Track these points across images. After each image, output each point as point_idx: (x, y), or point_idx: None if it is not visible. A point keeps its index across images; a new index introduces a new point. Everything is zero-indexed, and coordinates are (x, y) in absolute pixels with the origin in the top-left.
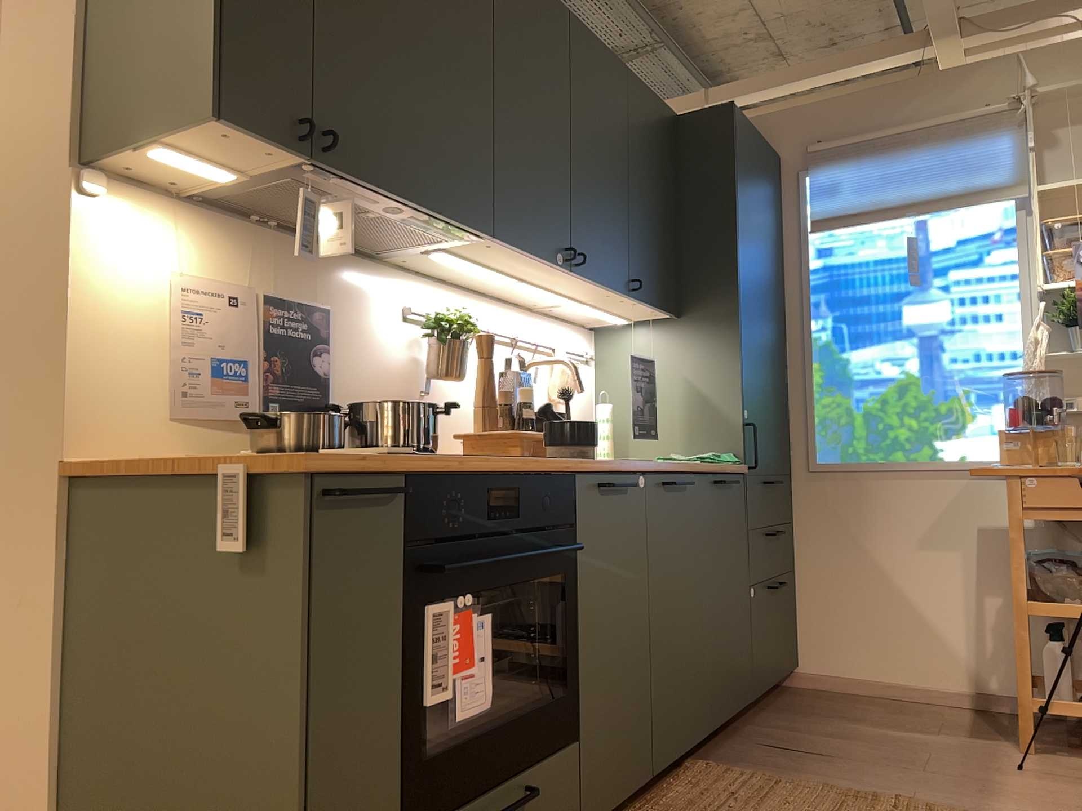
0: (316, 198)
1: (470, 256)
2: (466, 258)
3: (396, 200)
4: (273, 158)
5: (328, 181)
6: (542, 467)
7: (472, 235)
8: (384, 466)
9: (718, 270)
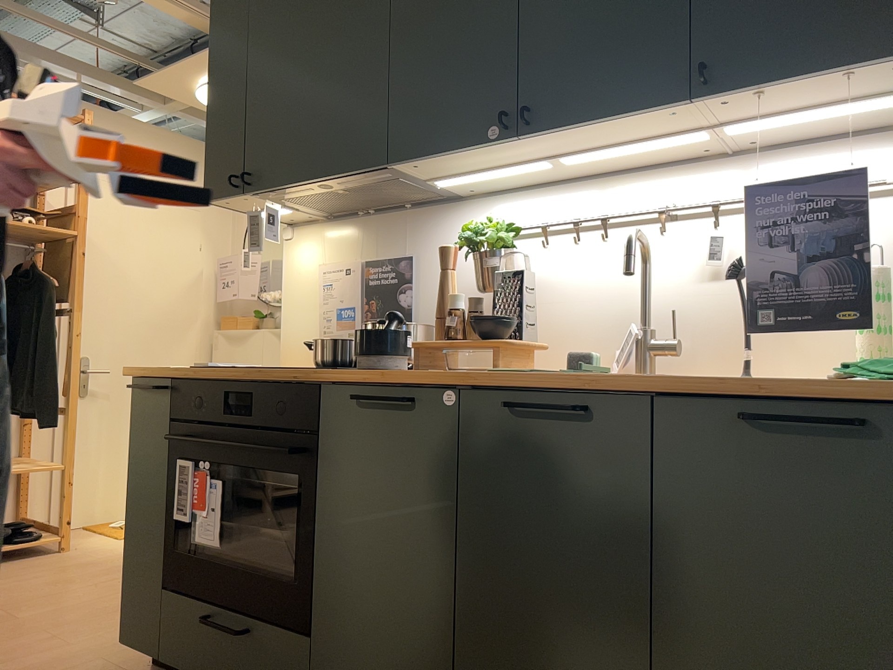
0: (258, 212)
1: (460, 171)
2: (458, 175)
3: (307, 184)
4: (252, 199)
5: (277, 195)
6: (284, 376)
7: (394, 168)
8: (156, 373)
9: None
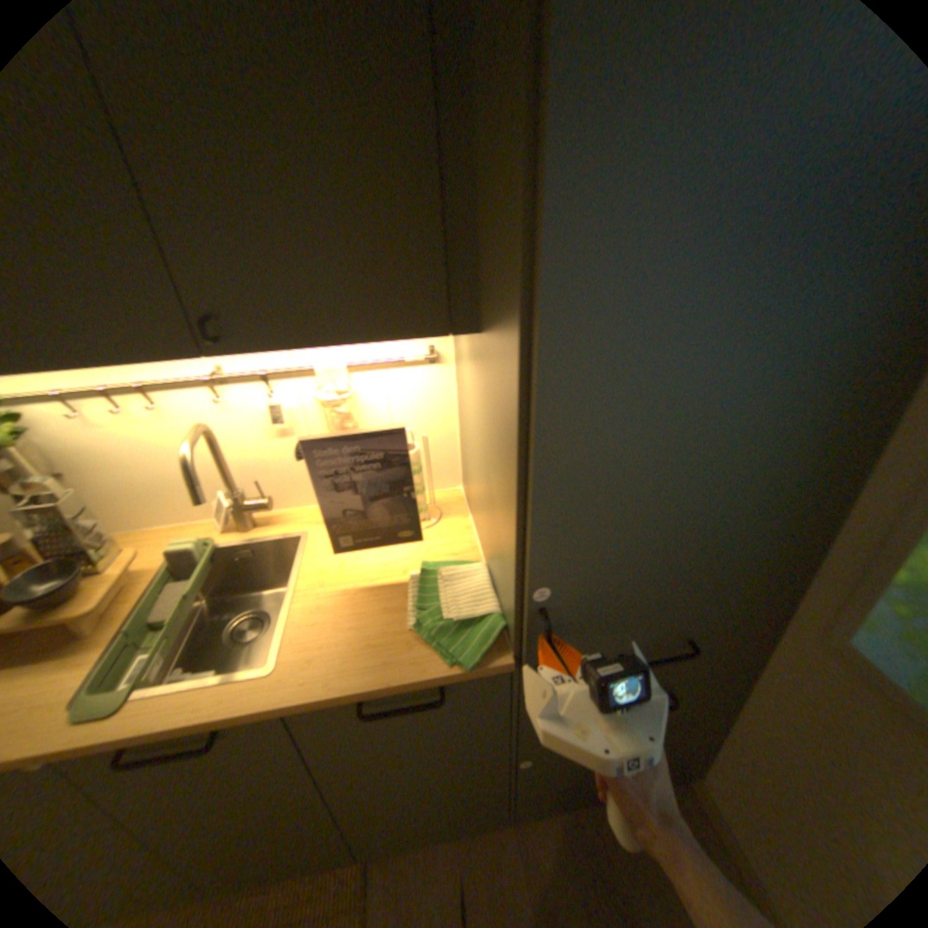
0: None
1: None
2: None
3: None
4: None
5: None
6: None
7: None
8: None
9: (506, 218)
